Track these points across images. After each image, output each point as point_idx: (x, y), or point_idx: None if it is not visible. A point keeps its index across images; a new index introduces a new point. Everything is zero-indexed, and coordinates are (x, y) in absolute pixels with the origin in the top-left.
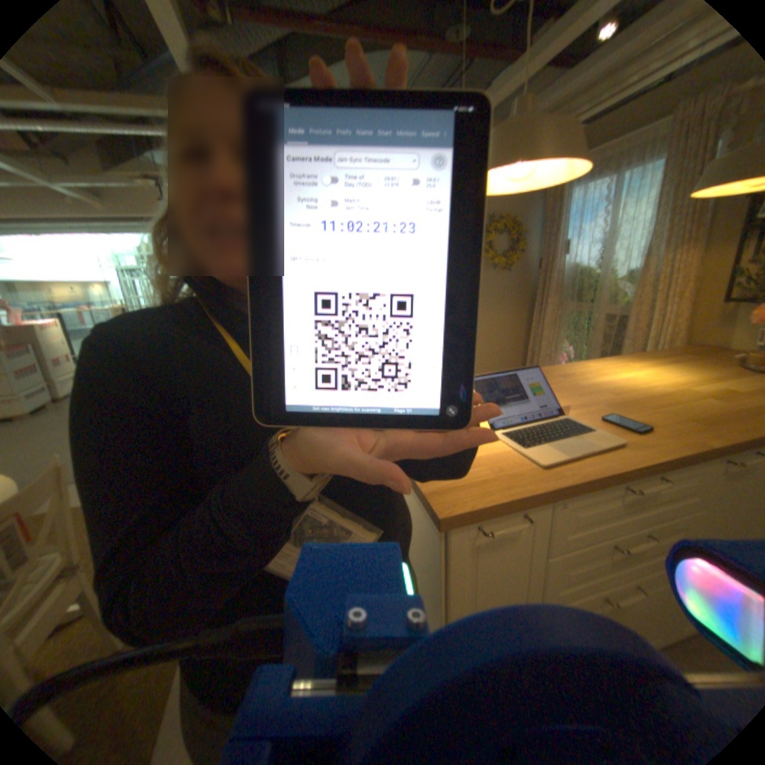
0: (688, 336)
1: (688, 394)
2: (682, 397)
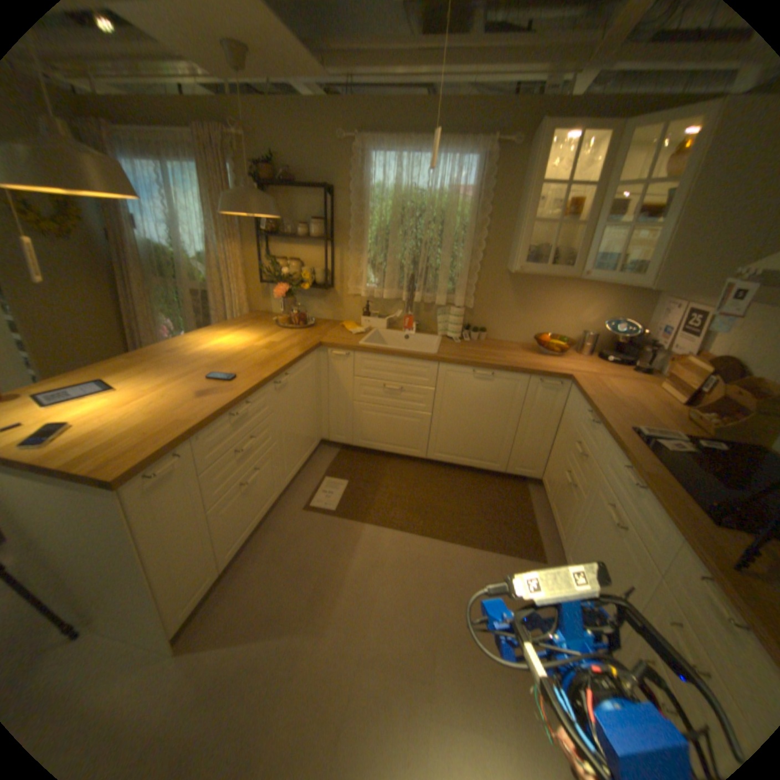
0: (248, 306)
1: (251, 350)
2: (248, 352)
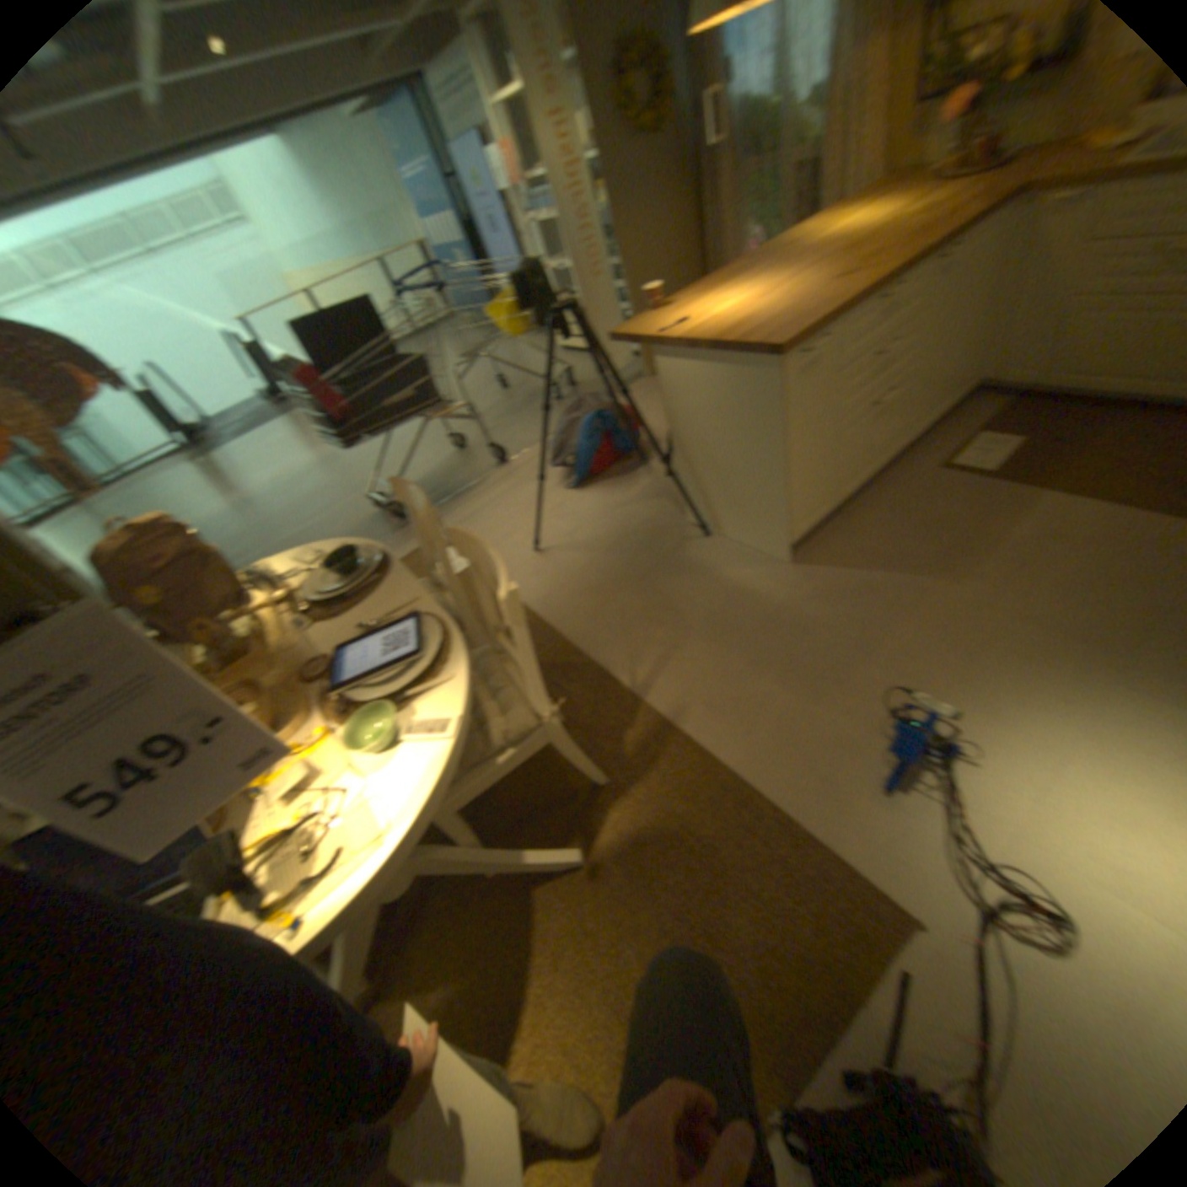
0: (878, 168)
1: (895, 222)
2: (892, 226)
